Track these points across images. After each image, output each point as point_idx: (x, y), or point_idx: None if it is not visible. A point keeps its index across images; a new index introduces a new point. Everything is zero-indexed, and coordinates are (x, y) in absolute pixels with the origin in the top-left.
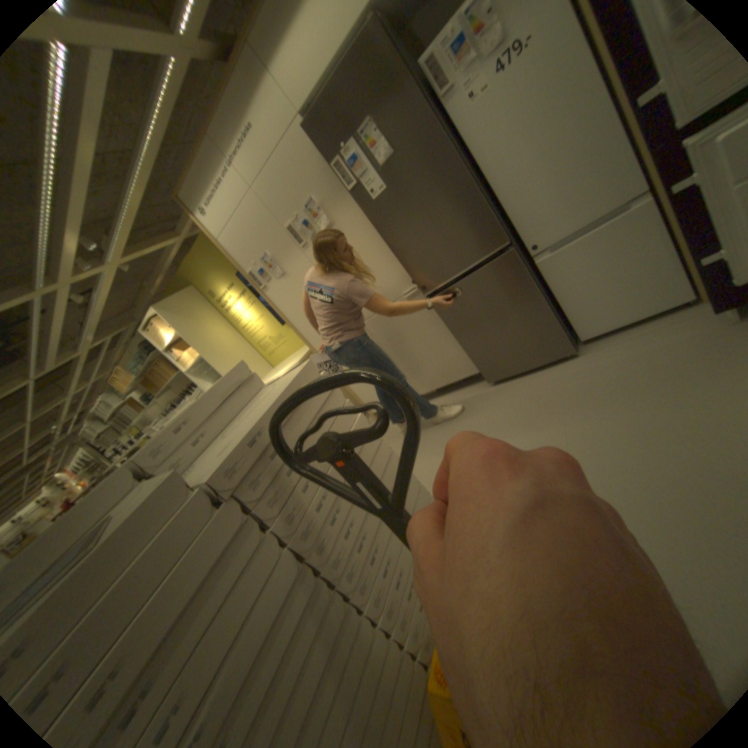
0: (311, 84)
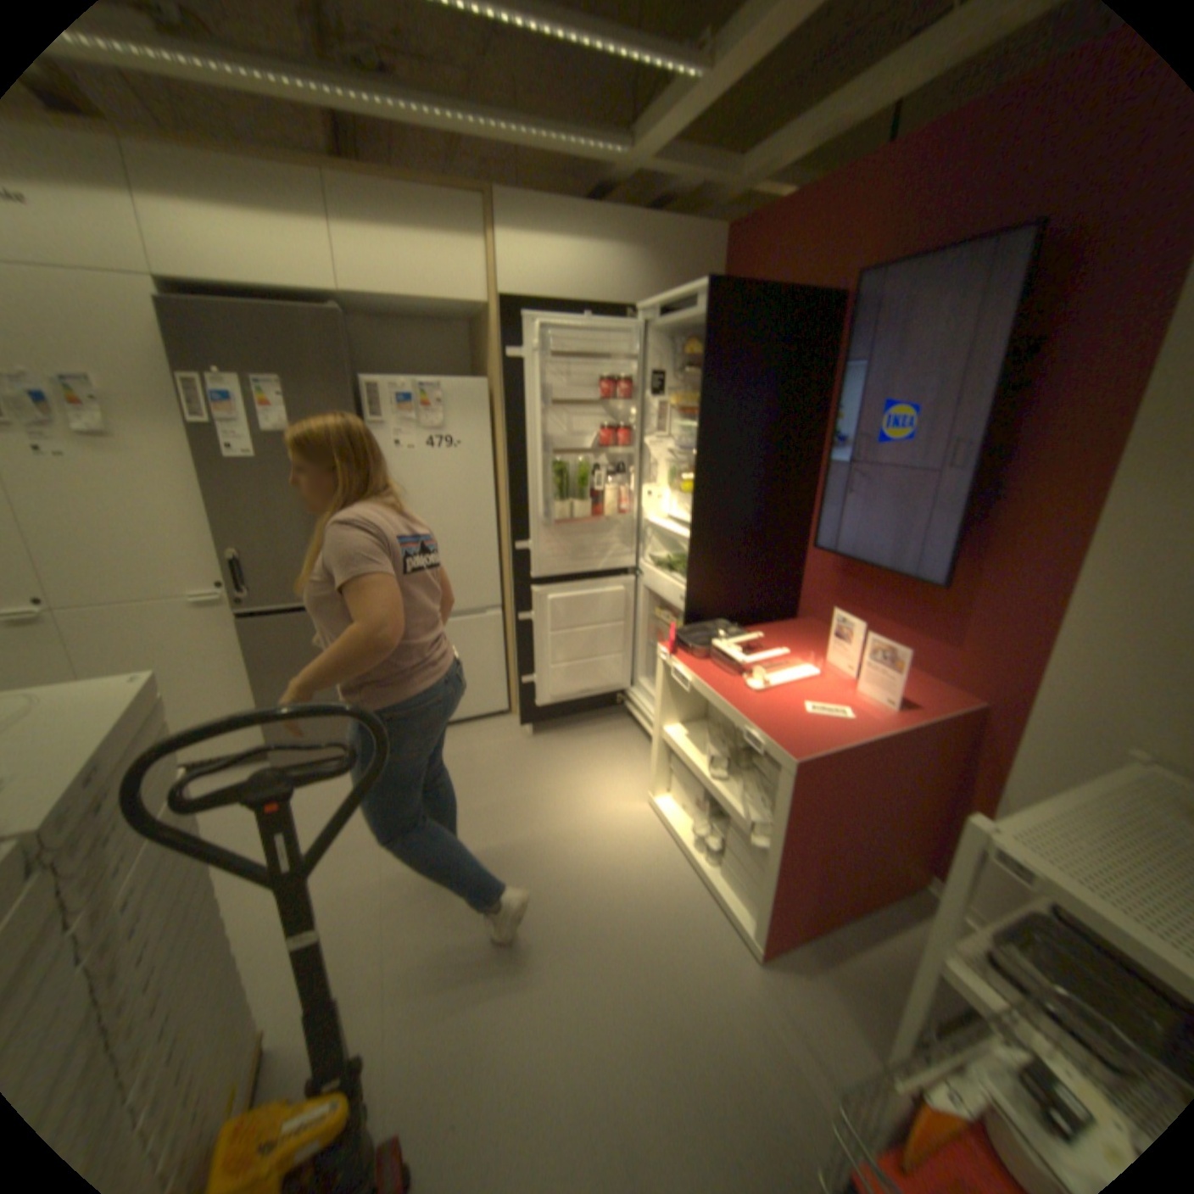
0: (204, 272)
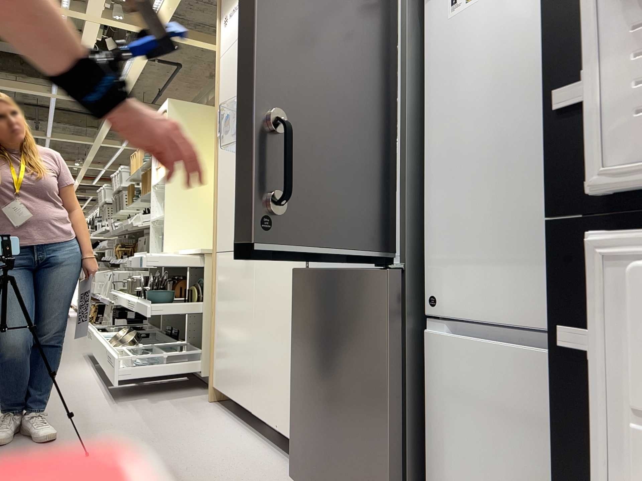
0: None
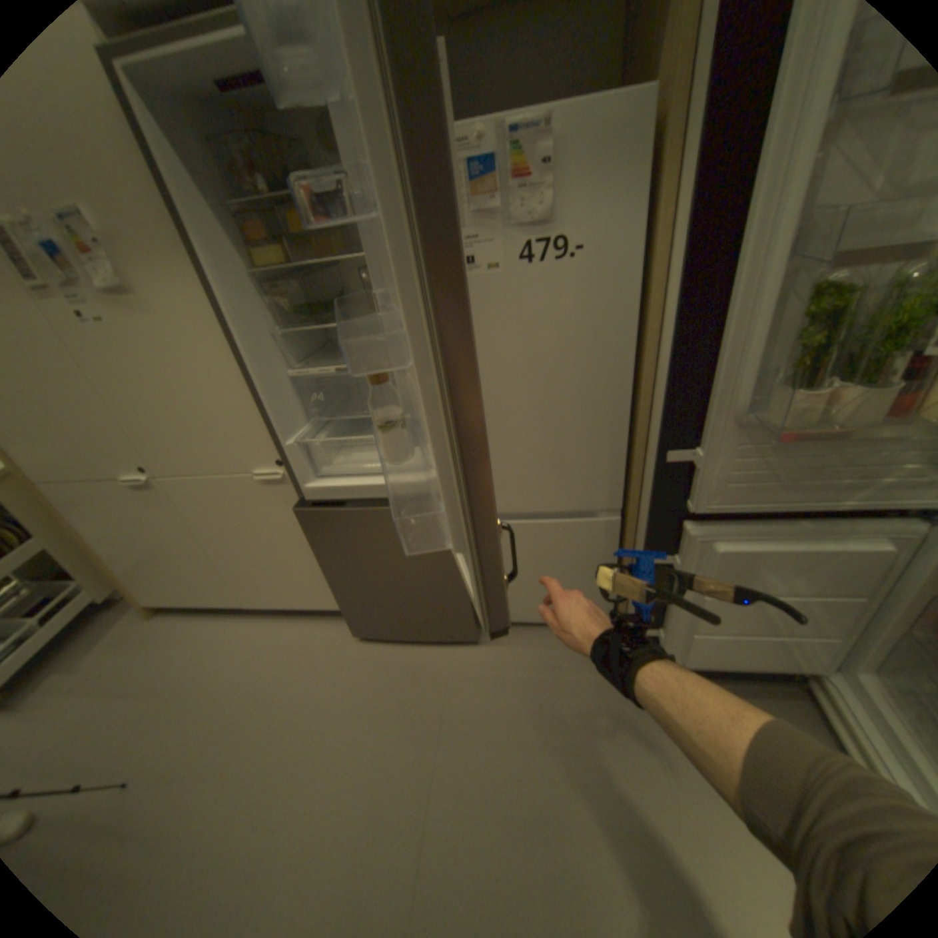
0: None
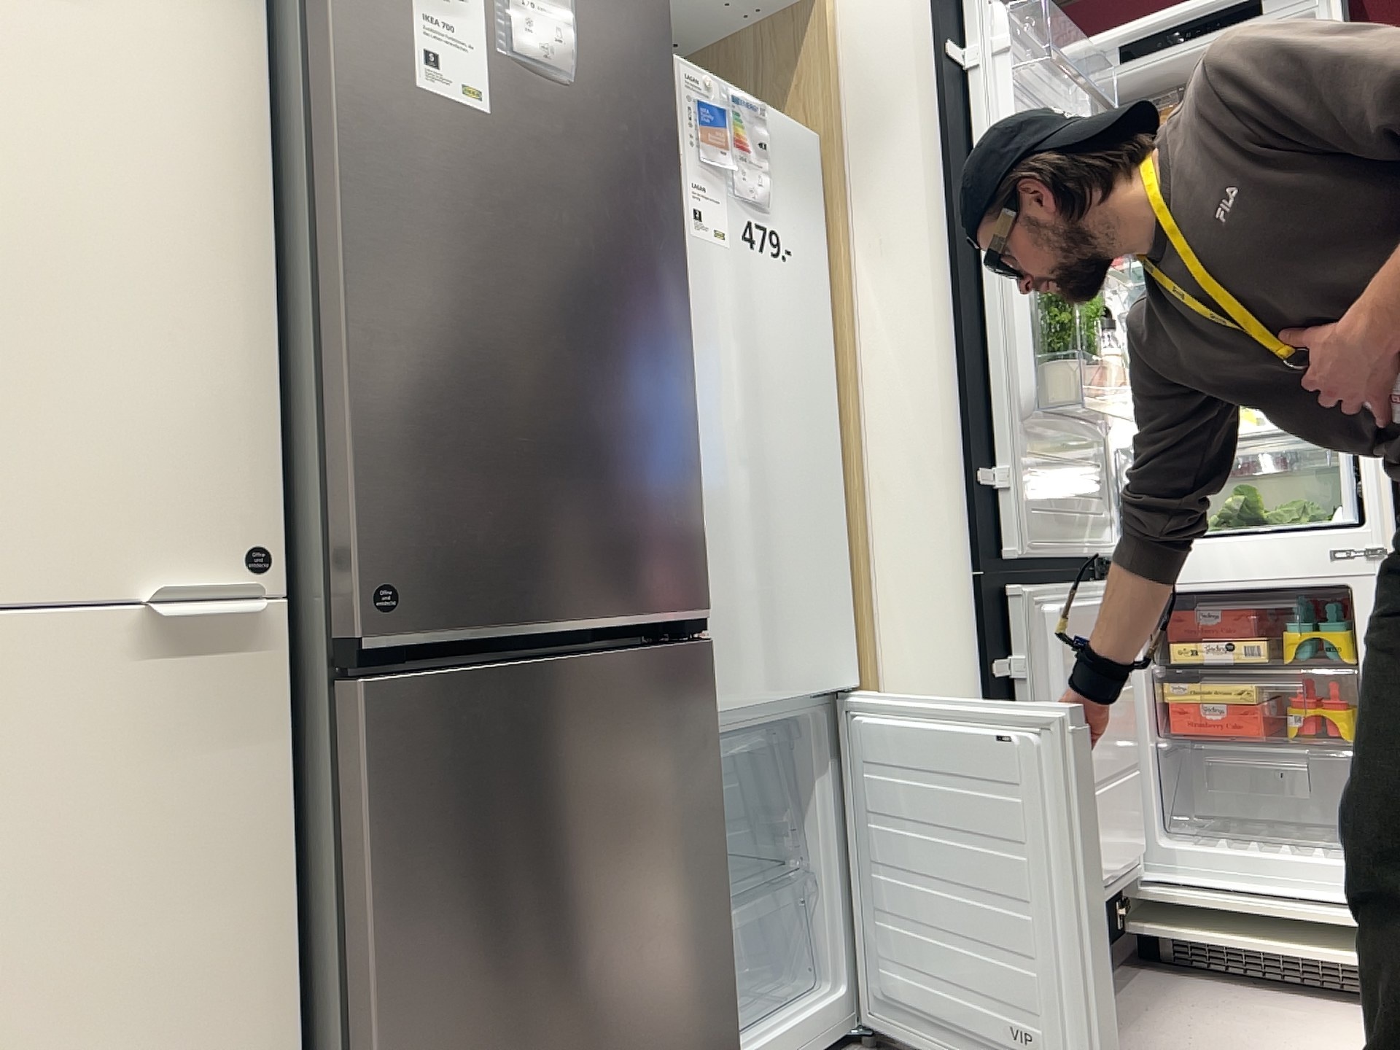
0: None
